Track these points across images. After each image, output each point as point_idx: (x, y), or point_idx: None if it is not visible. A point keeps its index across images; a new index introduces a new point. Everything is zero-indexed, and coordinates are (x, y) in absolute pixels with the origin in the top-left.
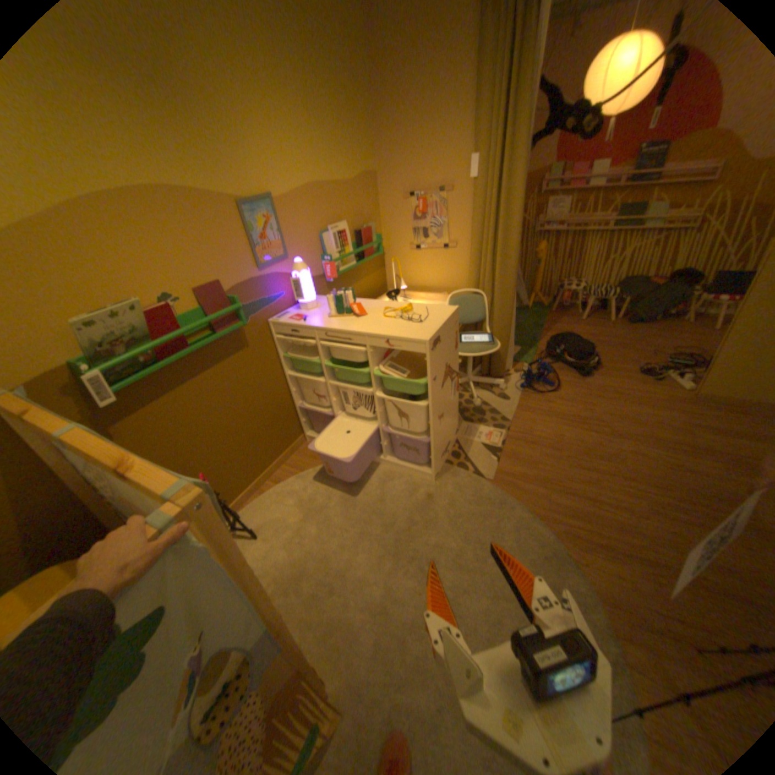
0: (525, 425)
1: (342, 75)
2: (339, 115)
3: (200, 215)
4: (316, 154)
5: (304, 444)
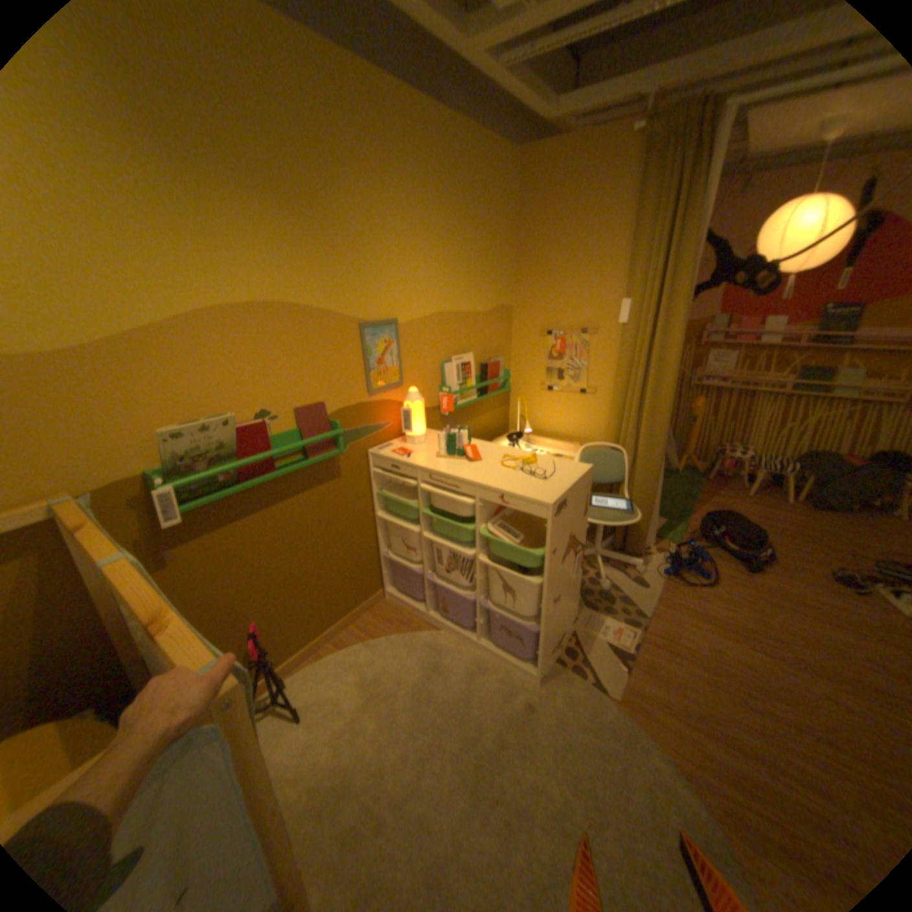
0: (670, 628)
1: (491, 214)
2: (481, 250)
3: (320, 336)
4: (451, 285)
5: (382, 602)
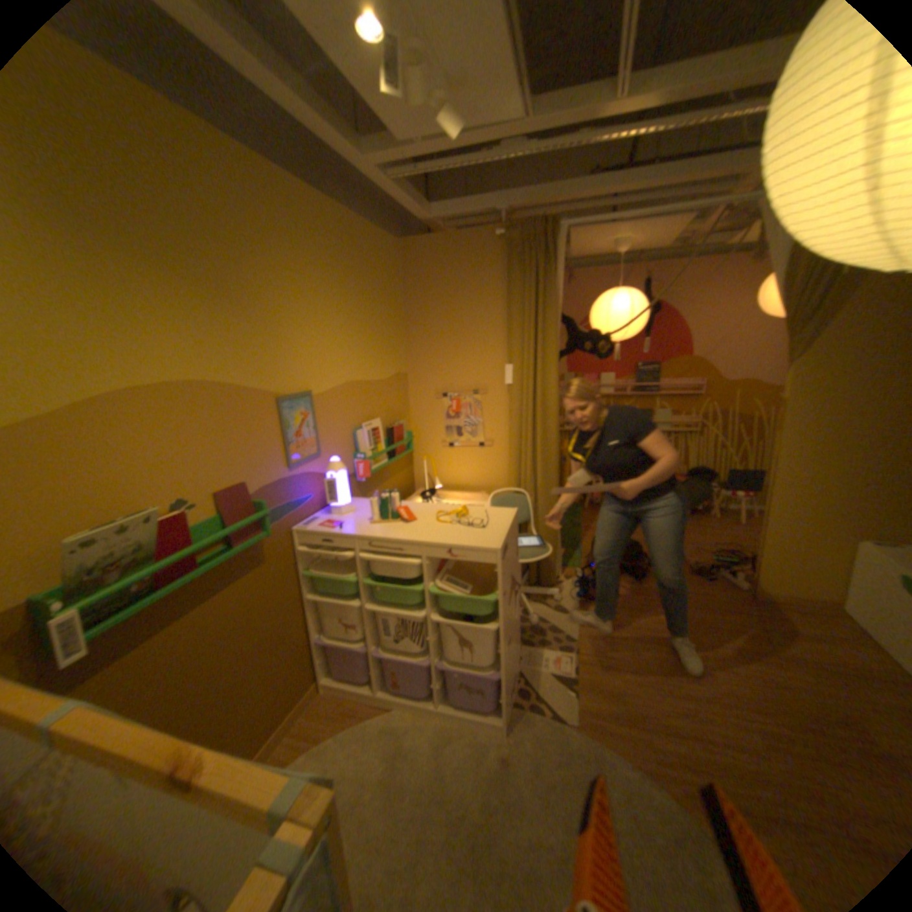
0: (595, 645)
1: (382, 295)
2: (377, 325)
3: (237, 413)
4: (356, 357)
5: (315, 700)
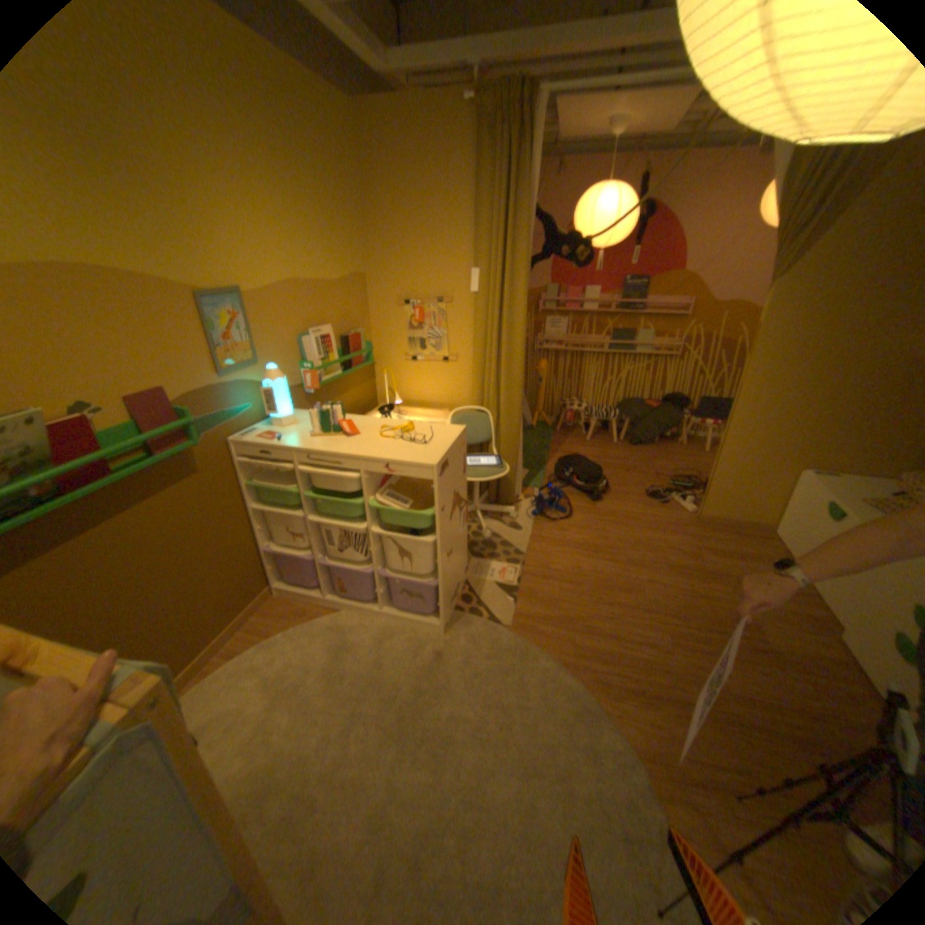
0: (540, 558)
1: (330, 172)
2: (325, 212)
3: (143, 307)
4: (297, 250)
5: (269, 601)
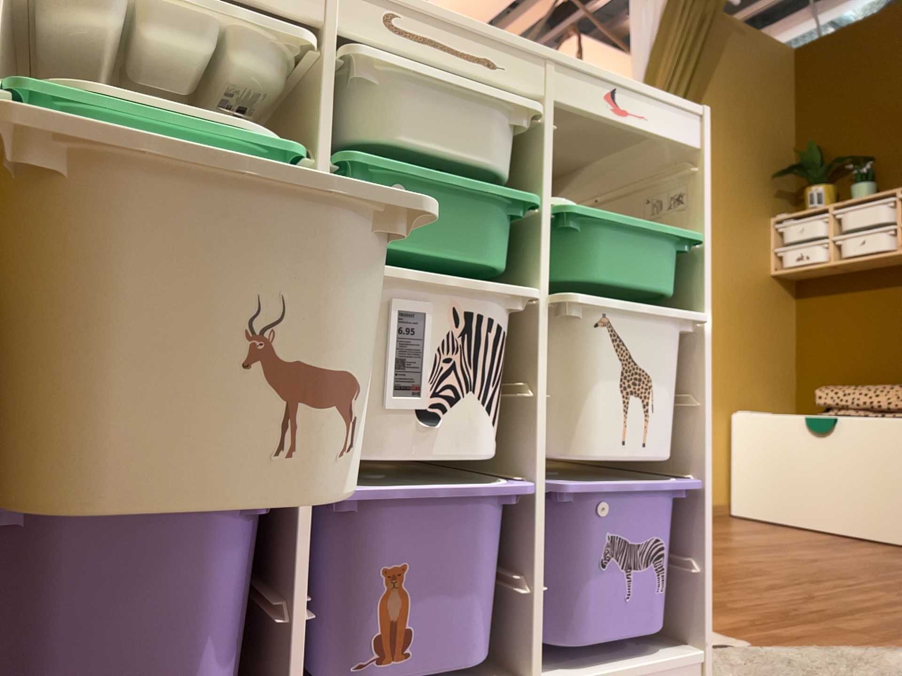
0: None
1: None
2: None
3: None
4: None
5: None
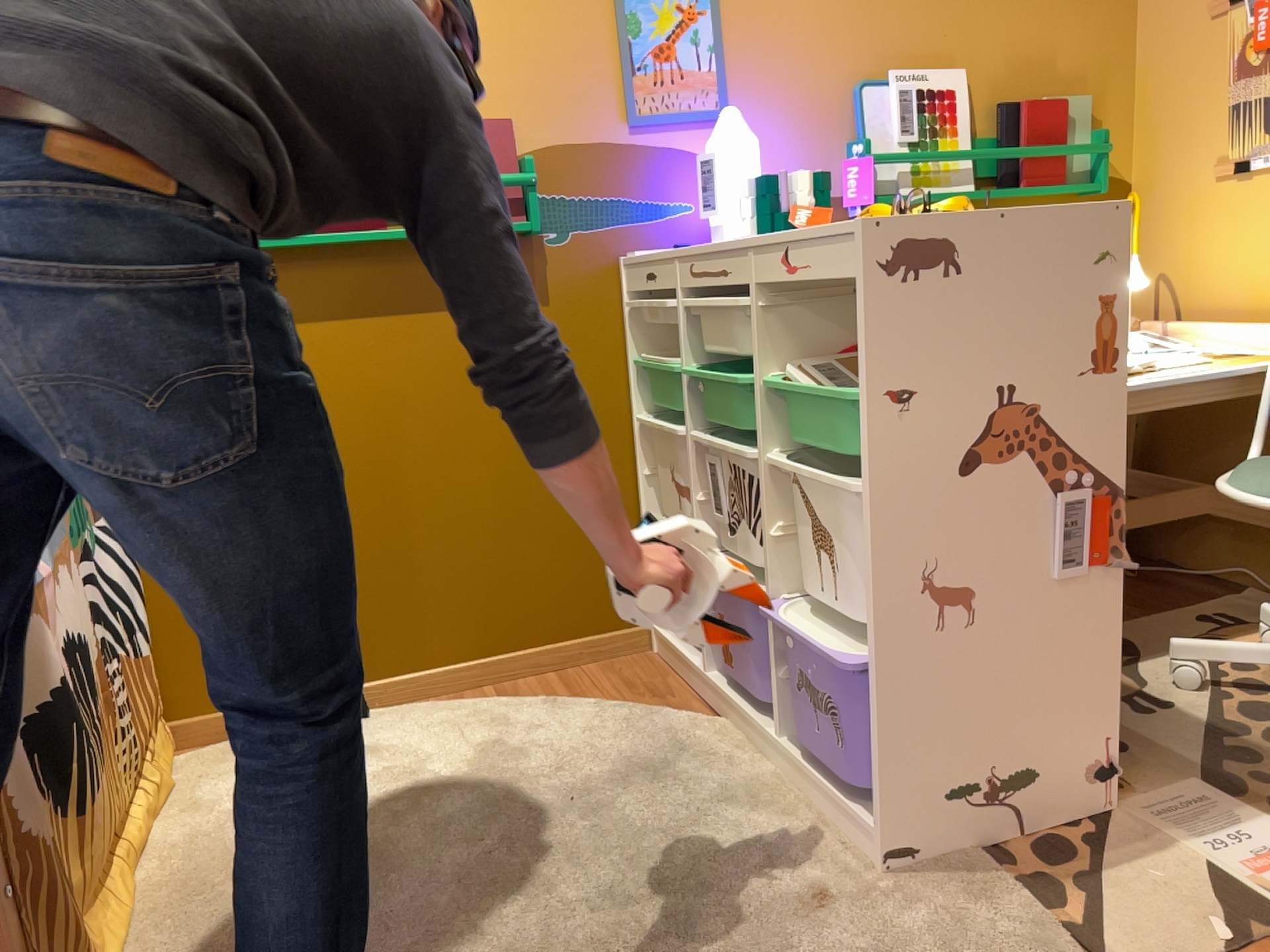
0: None
1: None
2: None
3: None
4: None
5: (641, 654)
